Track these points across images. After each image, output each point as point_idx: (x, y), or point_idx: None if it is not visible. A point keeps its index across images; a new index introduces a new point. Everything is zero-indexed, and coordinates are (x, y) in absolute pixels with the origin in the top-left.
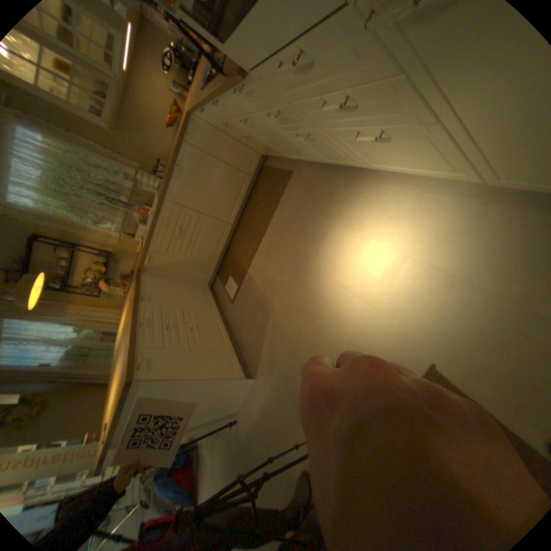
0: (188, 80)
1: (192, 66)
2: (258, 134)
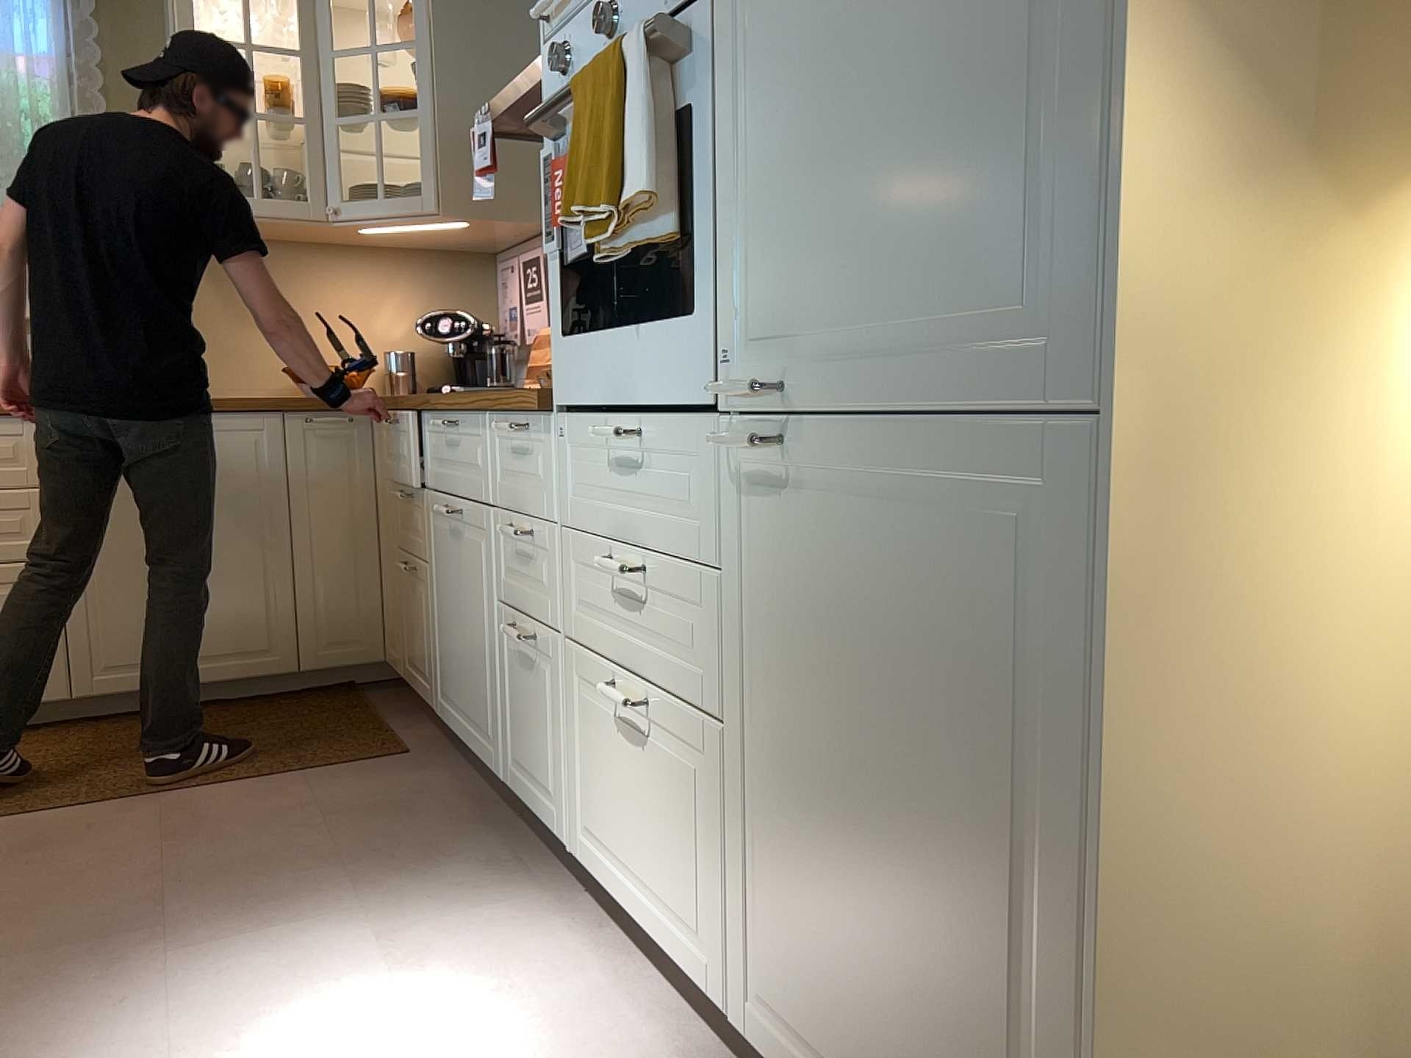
0: (436, 384)
1: (472, 384)
2: (440, 579)
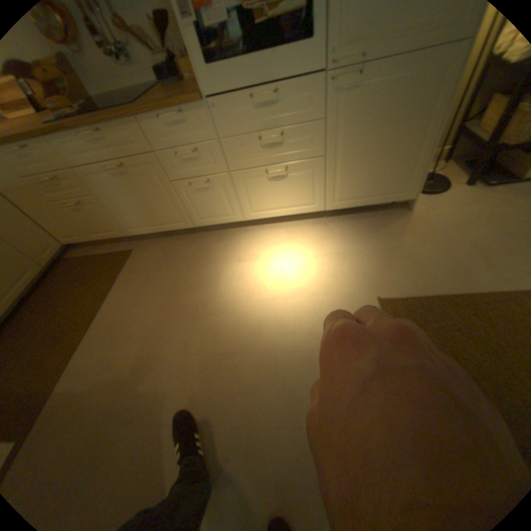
0: None
1: None
2: (110, 195)
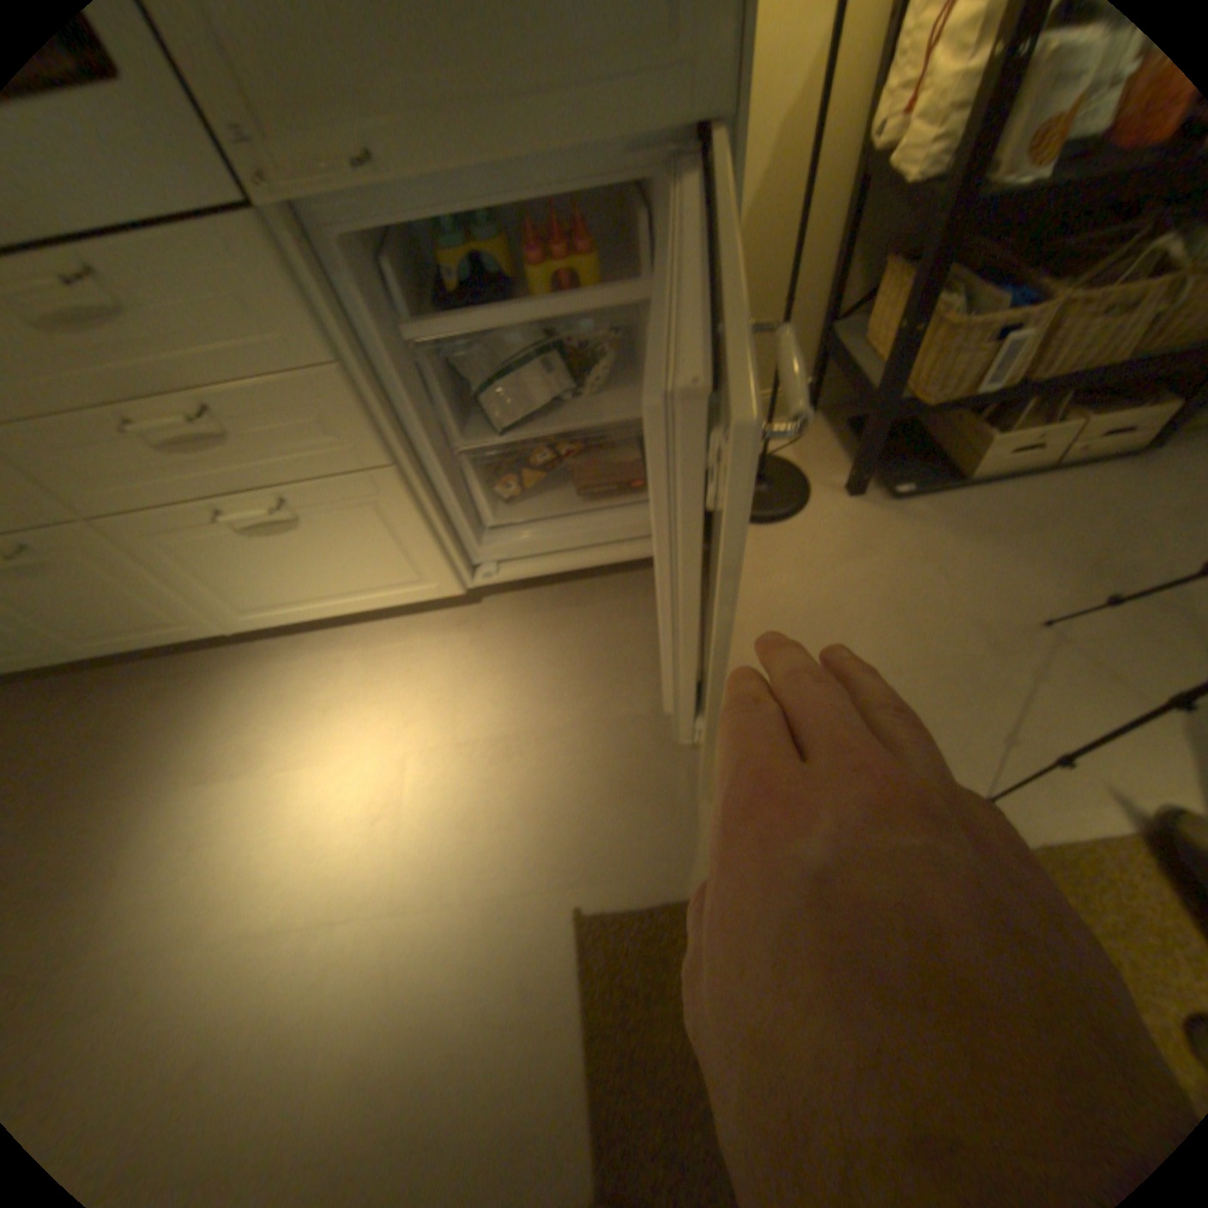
0: None
1: None
2: None
